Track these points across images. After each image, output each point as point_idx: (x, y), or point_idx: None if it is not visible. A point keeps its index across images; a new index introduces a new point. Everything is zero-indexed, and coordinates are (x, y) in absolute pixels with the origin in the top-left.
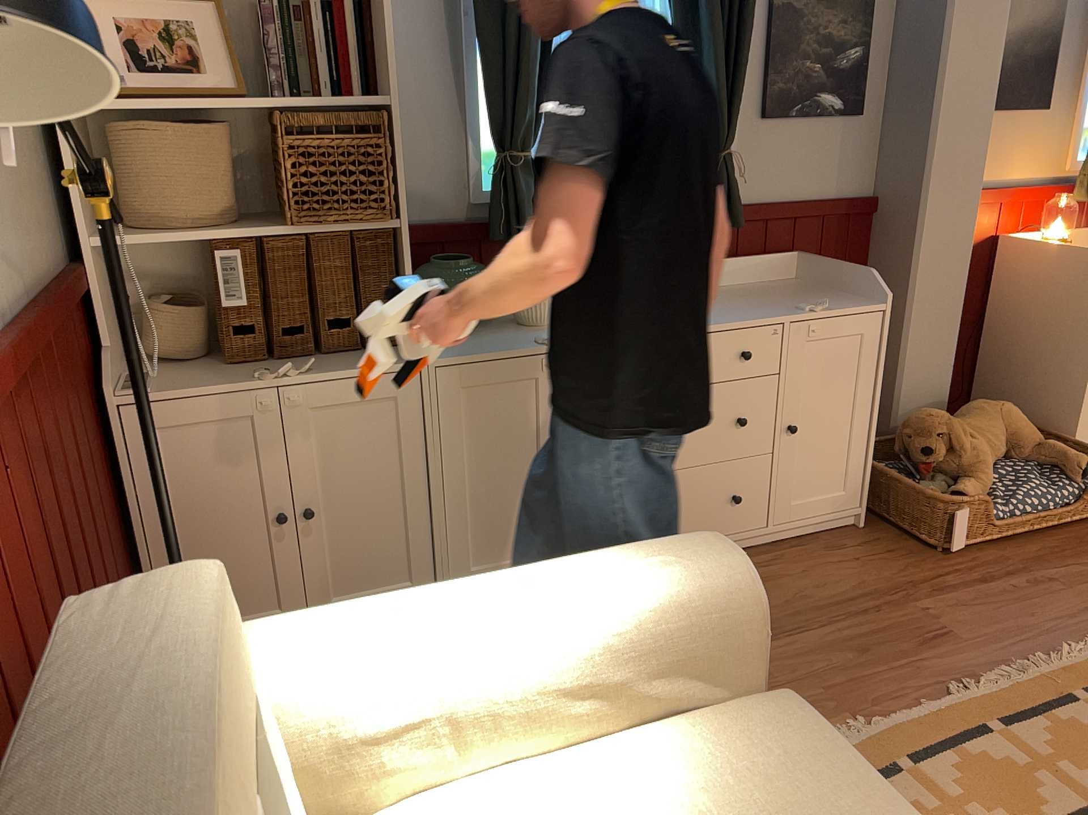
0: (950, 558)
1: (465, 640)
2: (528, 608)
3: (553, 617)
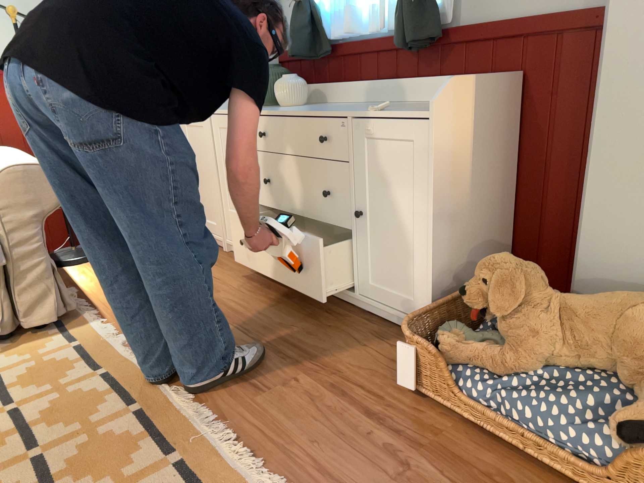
0: (405, 393)
1: None
2: None
3: None
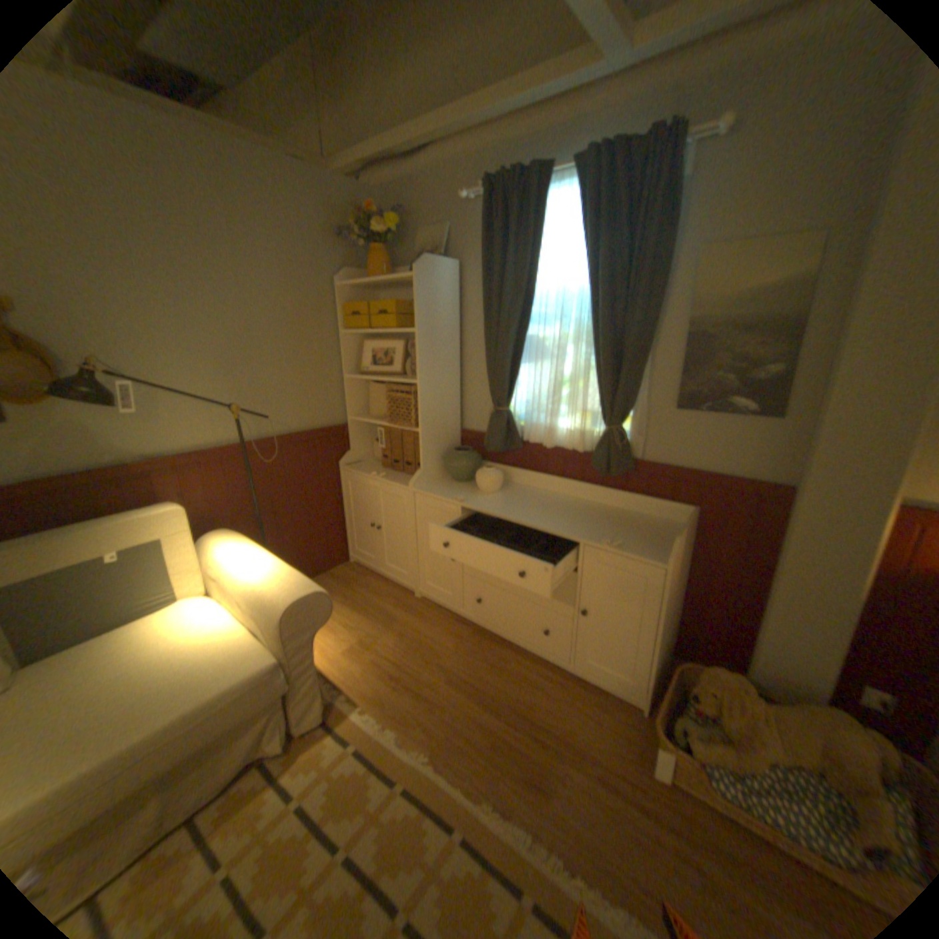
0: (659, 782)
1: (233, 567)
2: (249, 570)
3: (247, 576)
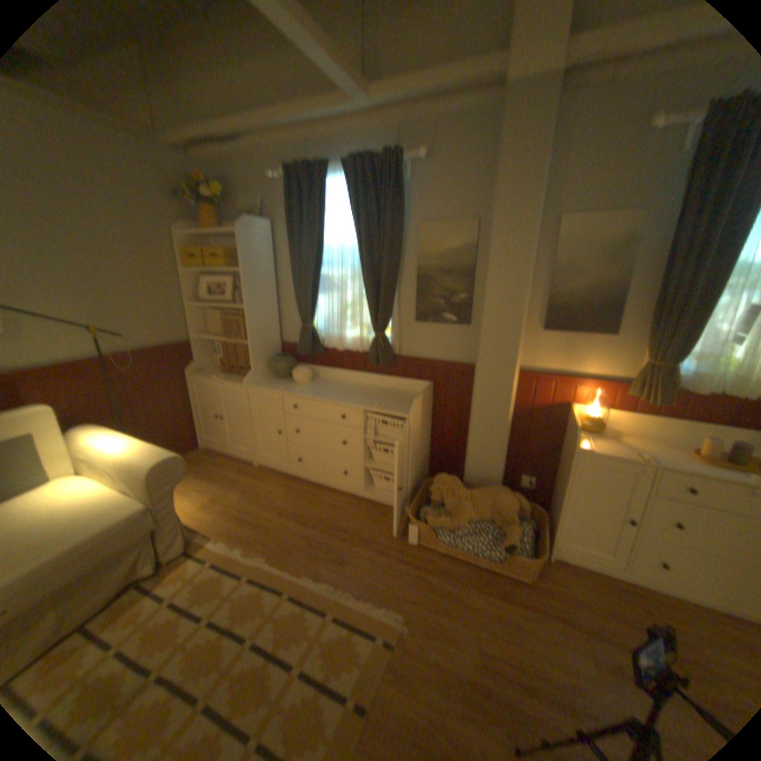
0: (411, 547)
1: (102, 450)
2: (116, 450)
3: (115, 454)
